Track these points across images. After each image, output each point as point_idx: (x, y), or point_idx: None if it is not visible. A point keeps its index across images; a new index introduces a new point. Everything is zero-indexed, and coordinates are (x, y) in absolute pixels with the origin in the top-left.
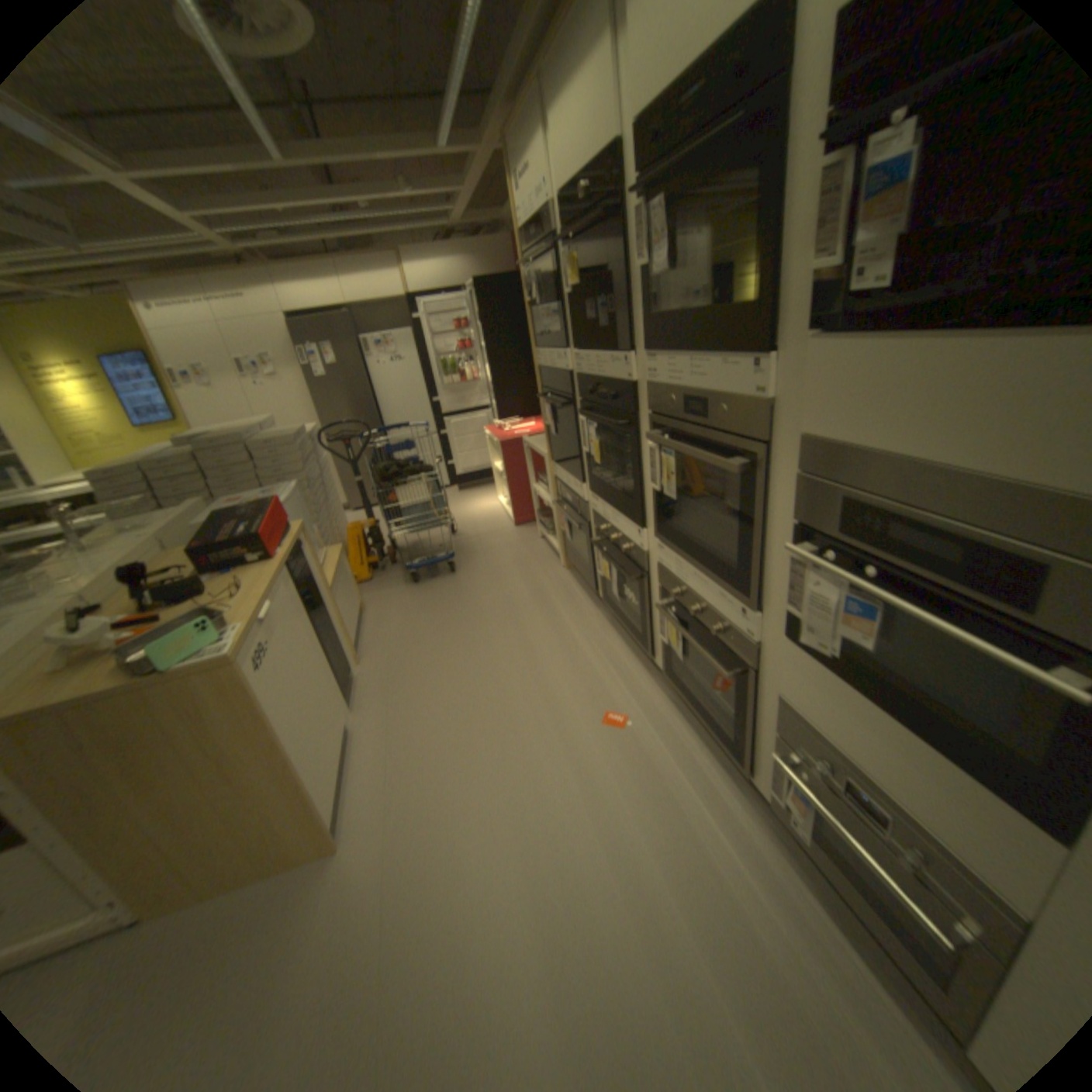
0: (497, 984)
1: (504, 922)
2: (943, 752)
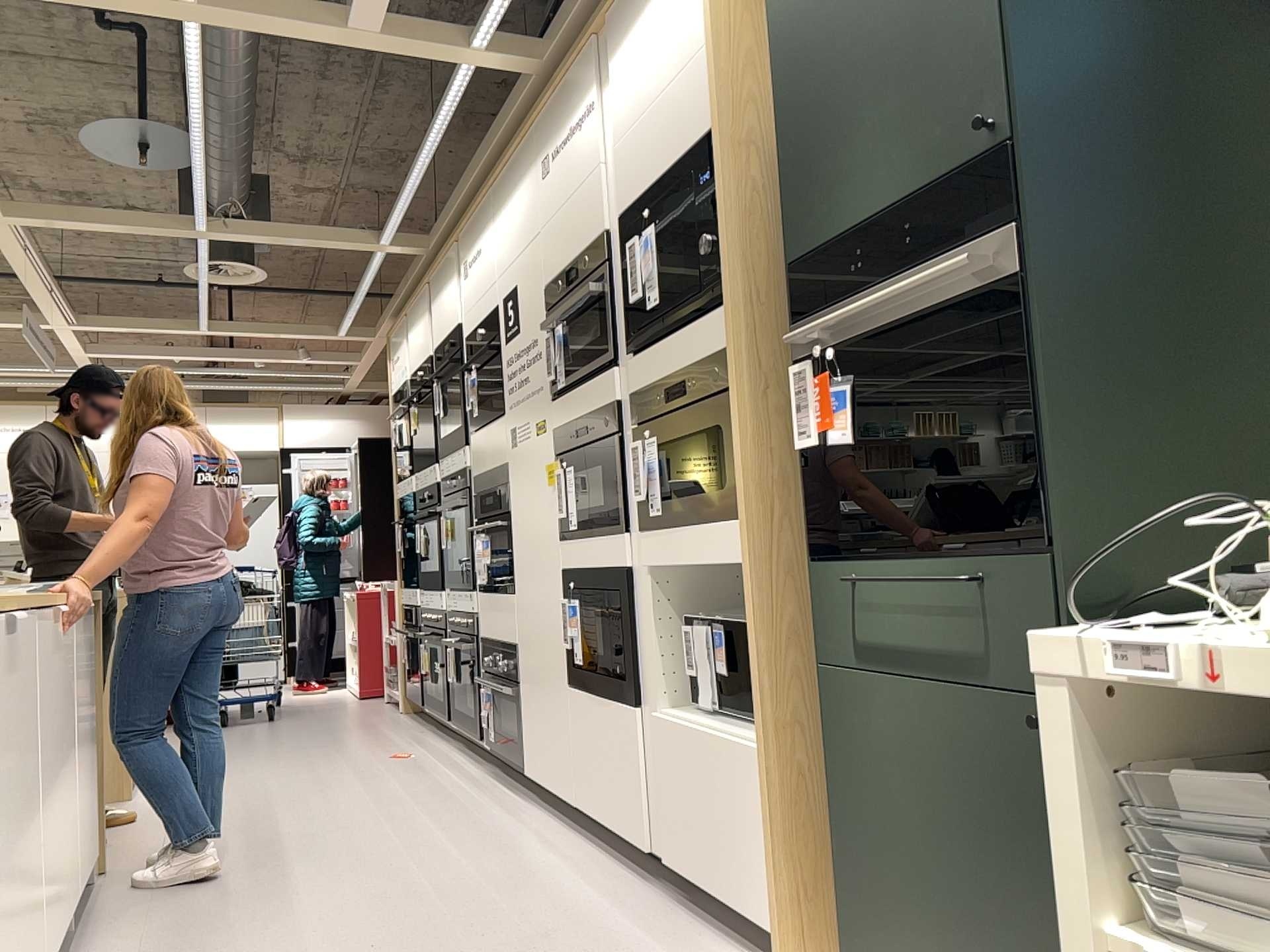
0: (260, 812)
1: (271, 803)
2: (501, 593)
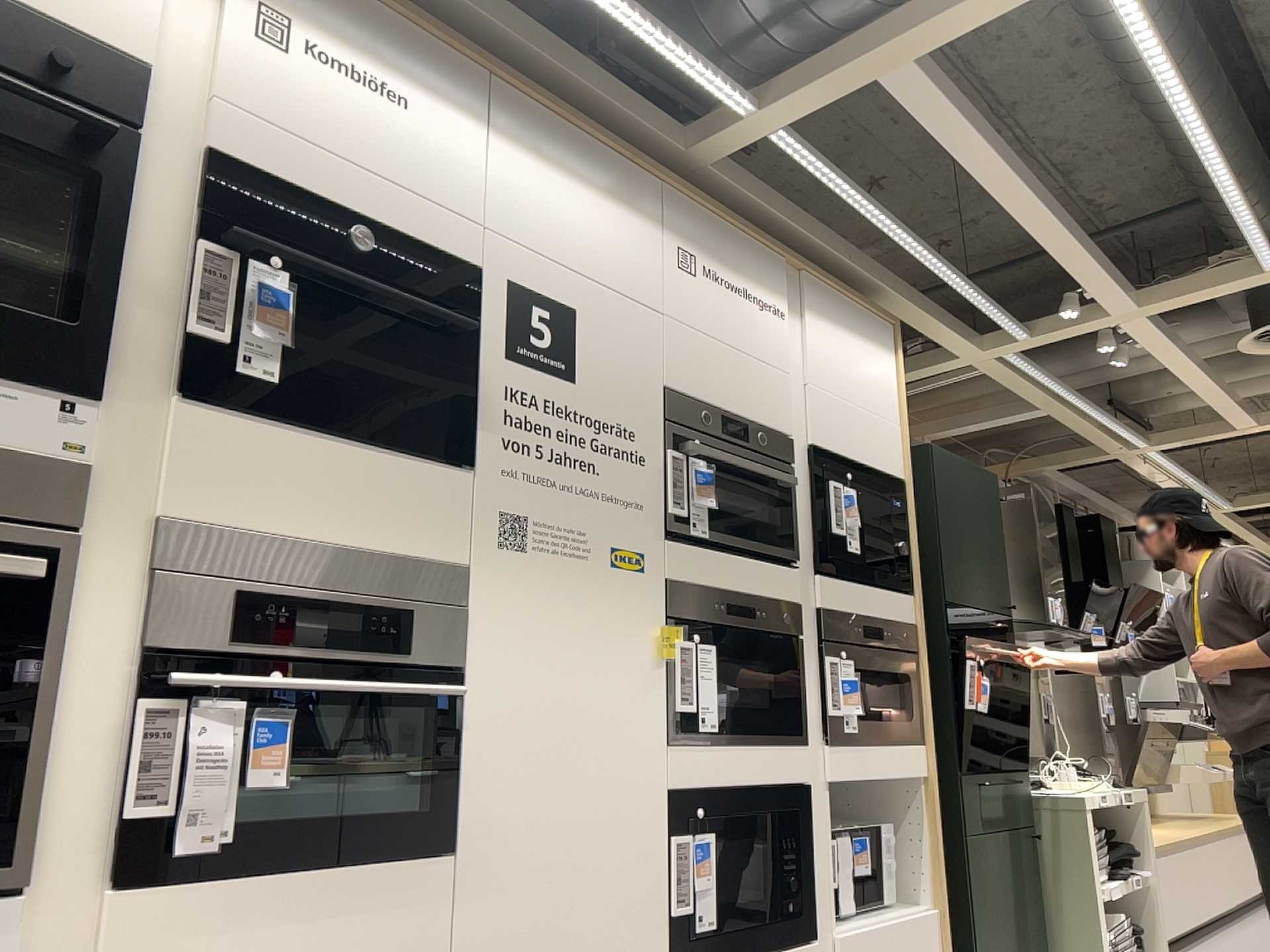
0: None
1: None
2: (364, 862)
